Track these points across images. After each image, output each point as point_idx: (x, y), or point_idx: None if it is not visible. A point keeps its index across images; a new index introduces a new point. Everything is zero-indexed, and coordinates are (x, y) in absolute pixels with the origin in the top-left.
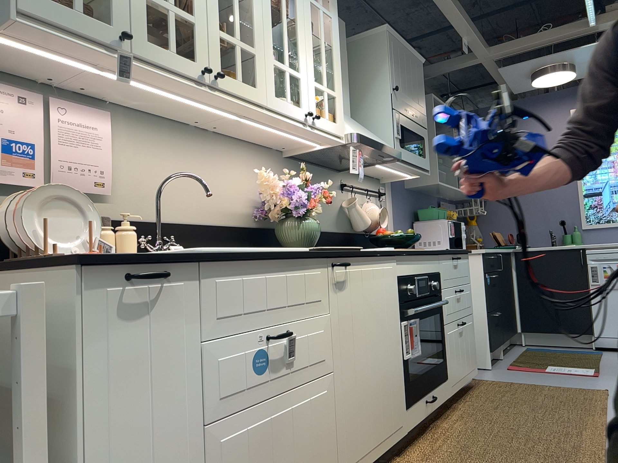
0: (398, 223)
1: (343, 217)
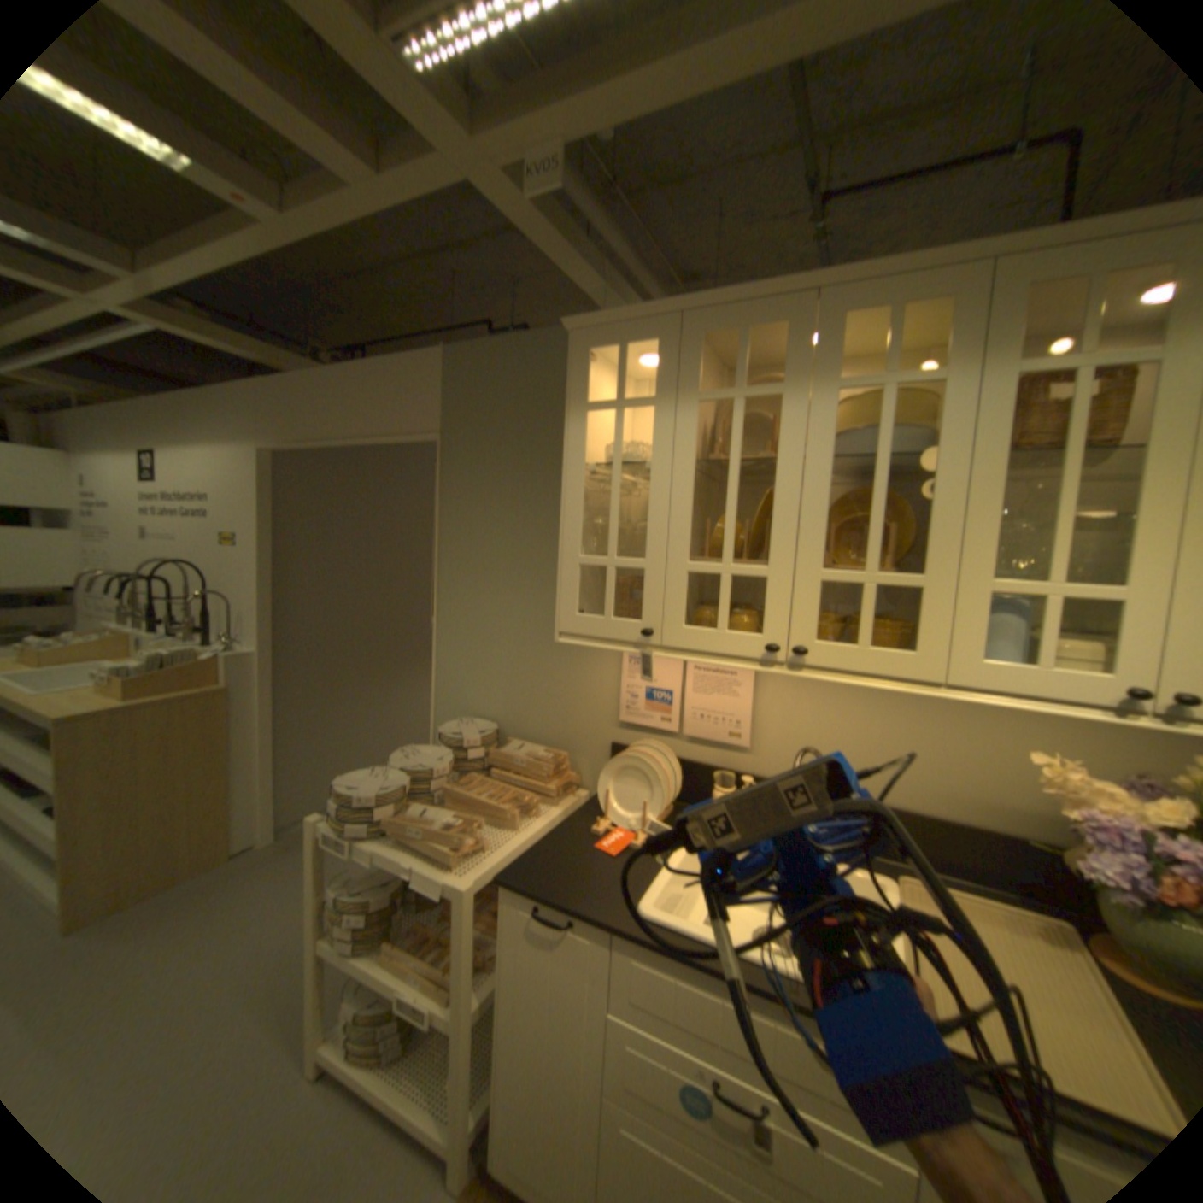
0: None
1: None
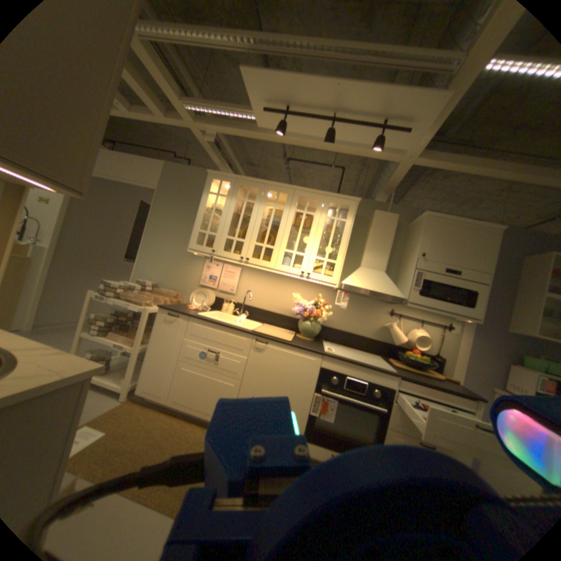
0: (477, 357)
1: (384, 332)
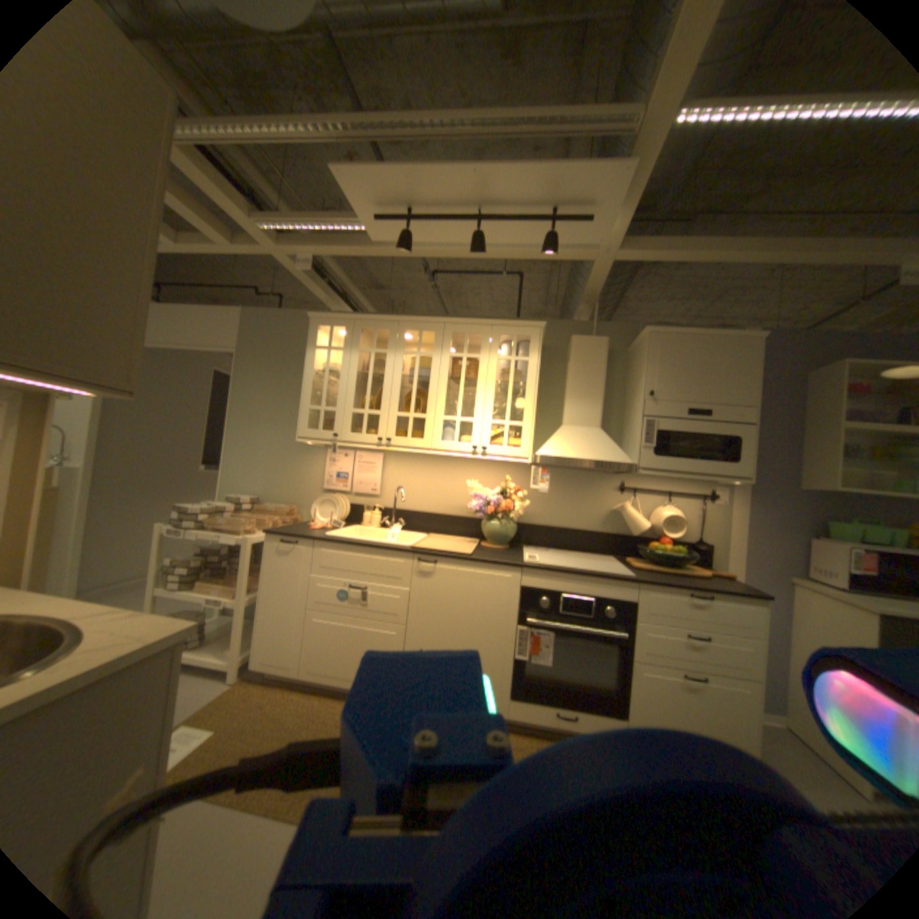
0: (760, 534)
1: (615, 518)
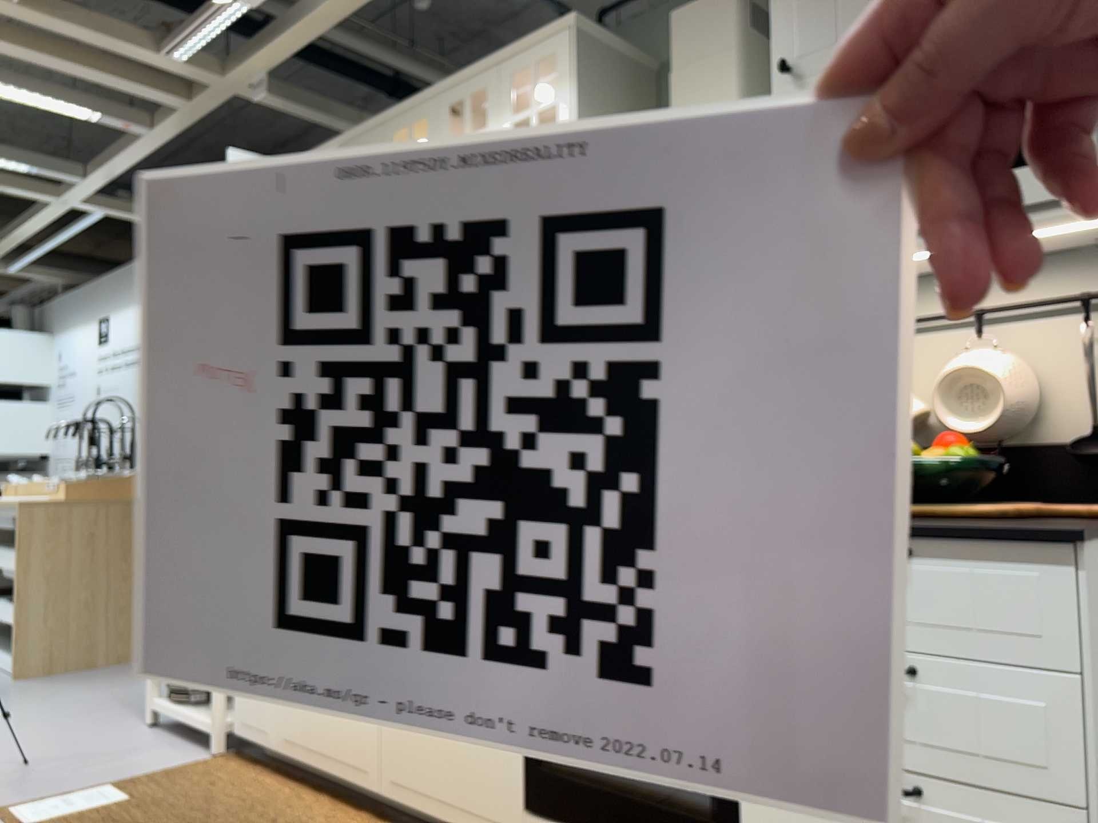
0: None
1: None
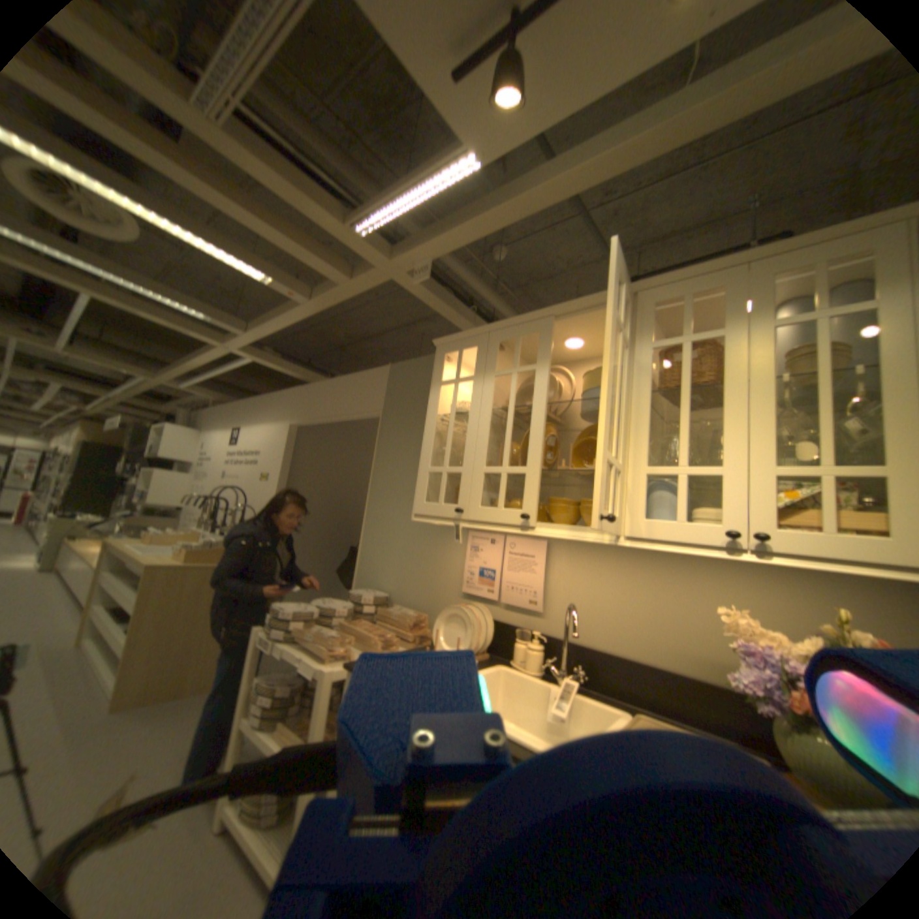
0: None
1: None
